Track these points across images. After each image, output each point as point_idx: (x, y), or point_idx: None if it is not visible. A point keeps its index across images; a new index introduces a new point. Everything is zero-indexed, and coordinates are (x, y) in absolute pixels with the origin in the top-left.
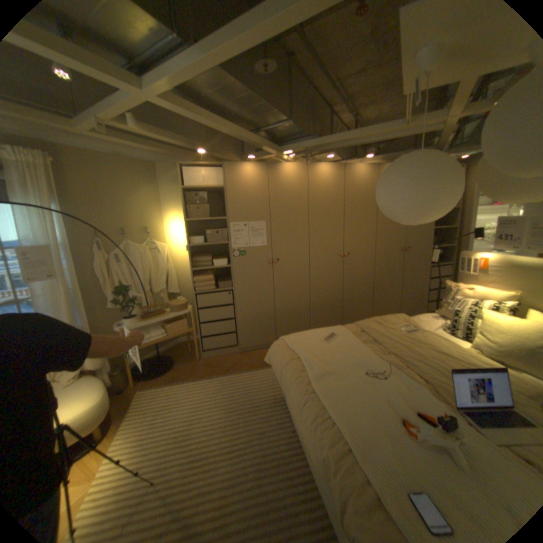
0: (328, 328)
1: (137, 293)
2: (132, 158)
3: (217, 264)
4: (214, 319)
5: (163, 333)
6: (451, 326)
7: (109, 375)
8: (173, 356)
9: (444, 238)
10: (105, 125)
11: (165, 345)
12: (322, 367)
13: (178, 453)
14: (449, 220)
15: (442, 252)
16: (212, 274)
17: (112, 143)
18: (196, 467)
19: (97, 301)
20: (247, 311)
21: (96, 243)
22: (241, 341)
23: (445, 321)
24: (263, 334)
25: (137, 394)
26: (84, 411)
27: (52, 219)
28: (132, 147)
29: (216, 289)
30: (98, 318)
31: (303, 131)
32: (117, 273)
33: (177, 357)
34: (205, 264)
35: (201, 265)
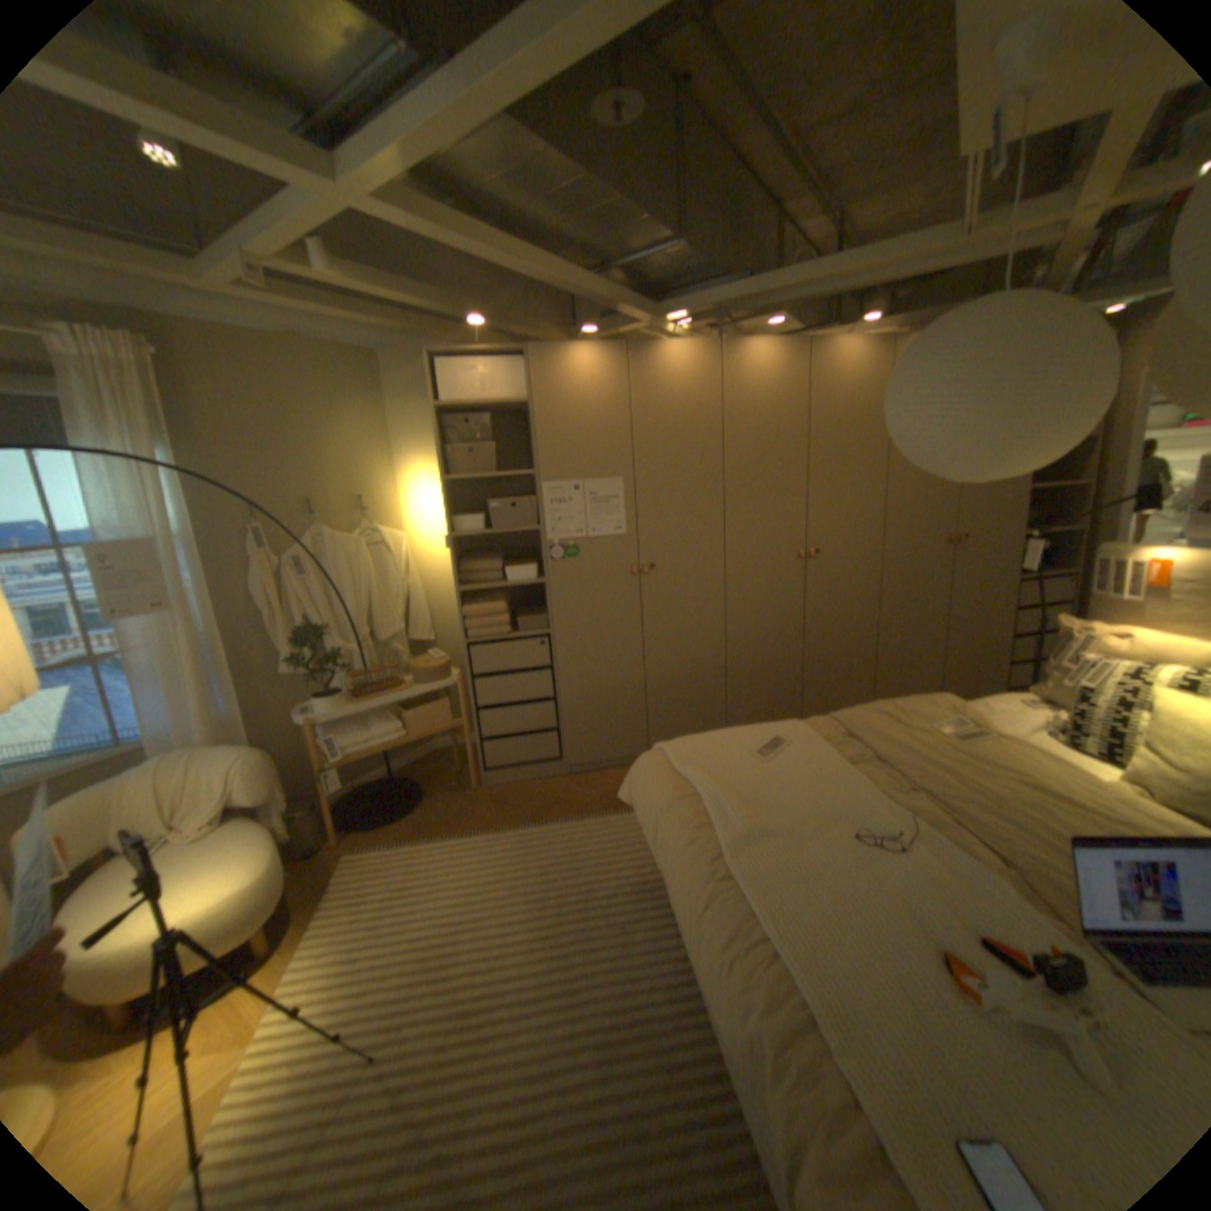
0: (767, 726)
1: (343, 642)
2: (327, 342)
3: (515, 576)
4: (510, 699)
5: (399, 729)
6: (1071, 727)
7: (285, 819)
8: (422, 778)
9: (1057, 511)
10: (263, 269)
11: (405, 754)
12: (750, 818)
13: (427, 994)
14: (1071, 465)
15: (1049, 544)
16: (504, 599)
17: (282, 309)
18: (467, 1029)
19: (257, 658)
20: (584, 683)
21: (253, 532)
22: (570, 750)
23: (1056, 713)
24: (618, 735)
25: (343, 860)
26: (231, 896)
27: (157, 481)
28: (325, 318)
29: (513, 633)
30: (260, 695)
31: (712, 262)
32: (298, 597)
33: (429, 781)
34: (487, 578)
35: (478, 578)
